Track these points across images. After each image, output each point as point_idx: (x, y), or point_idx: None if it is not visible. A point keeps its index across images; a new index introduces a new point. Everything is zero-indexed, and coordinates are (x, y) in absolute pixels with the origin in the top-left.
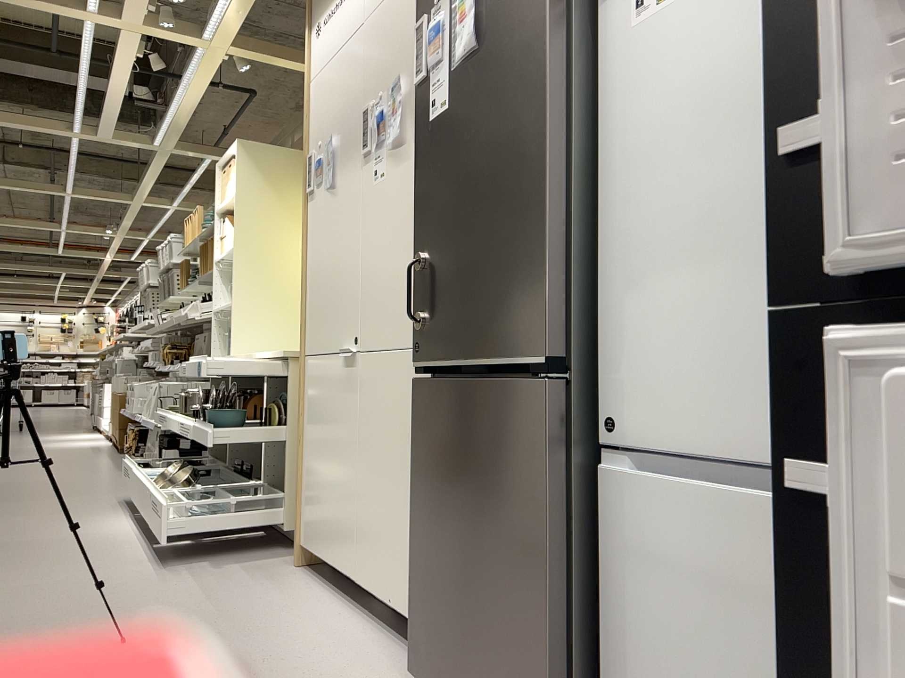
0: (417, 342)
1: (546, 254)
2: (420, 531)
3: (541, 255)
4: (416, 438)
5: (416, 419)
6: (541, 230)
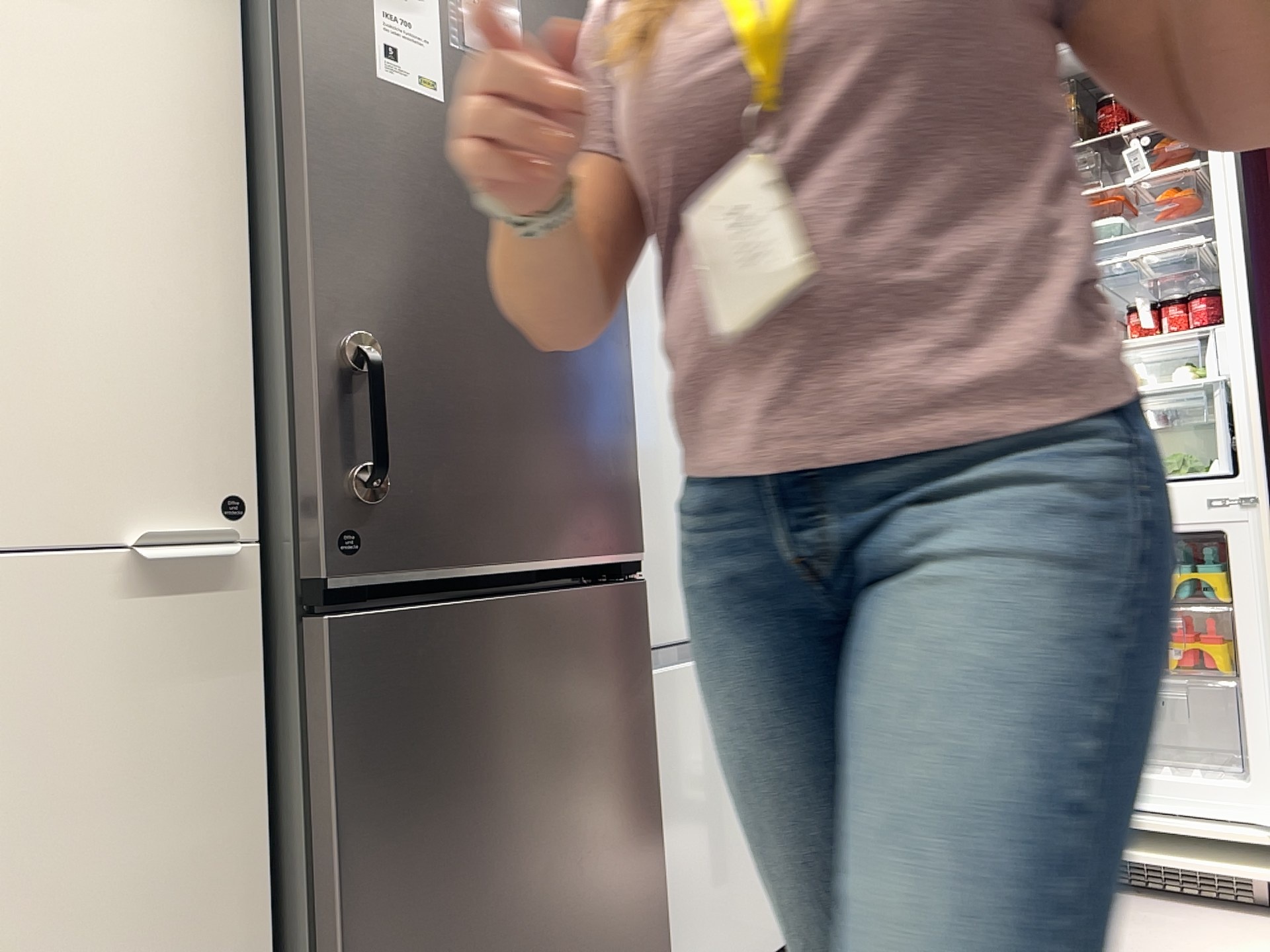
0: (341, 530)
1: (631, 427)
2: (381, 948)
3: (626, 426)
4: (351, 747)
5: (349, 703)
6: (624, 395)
